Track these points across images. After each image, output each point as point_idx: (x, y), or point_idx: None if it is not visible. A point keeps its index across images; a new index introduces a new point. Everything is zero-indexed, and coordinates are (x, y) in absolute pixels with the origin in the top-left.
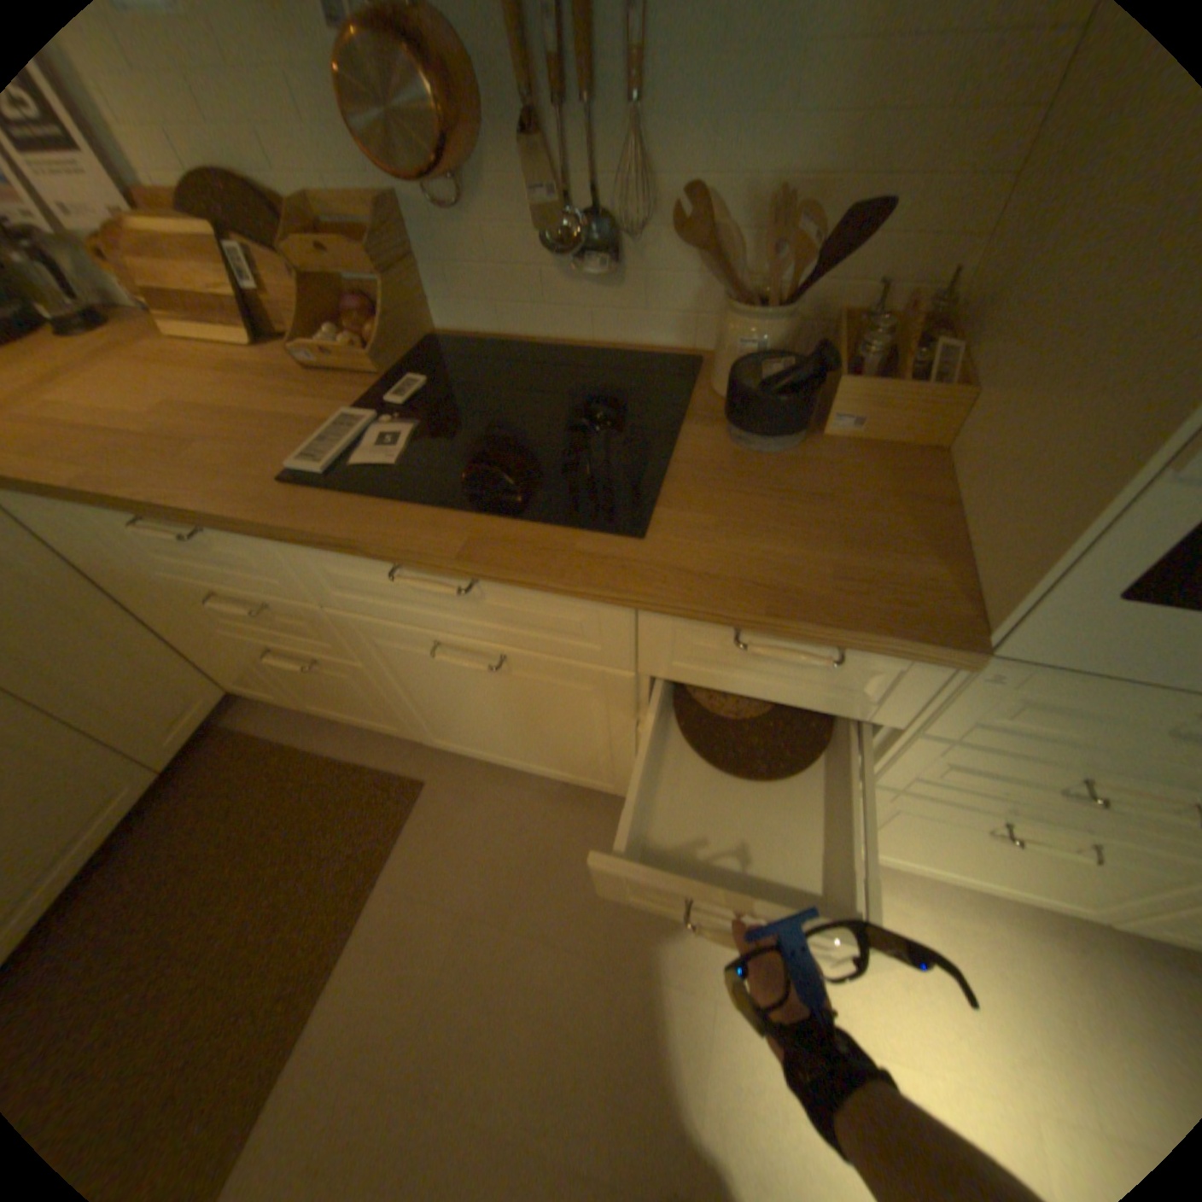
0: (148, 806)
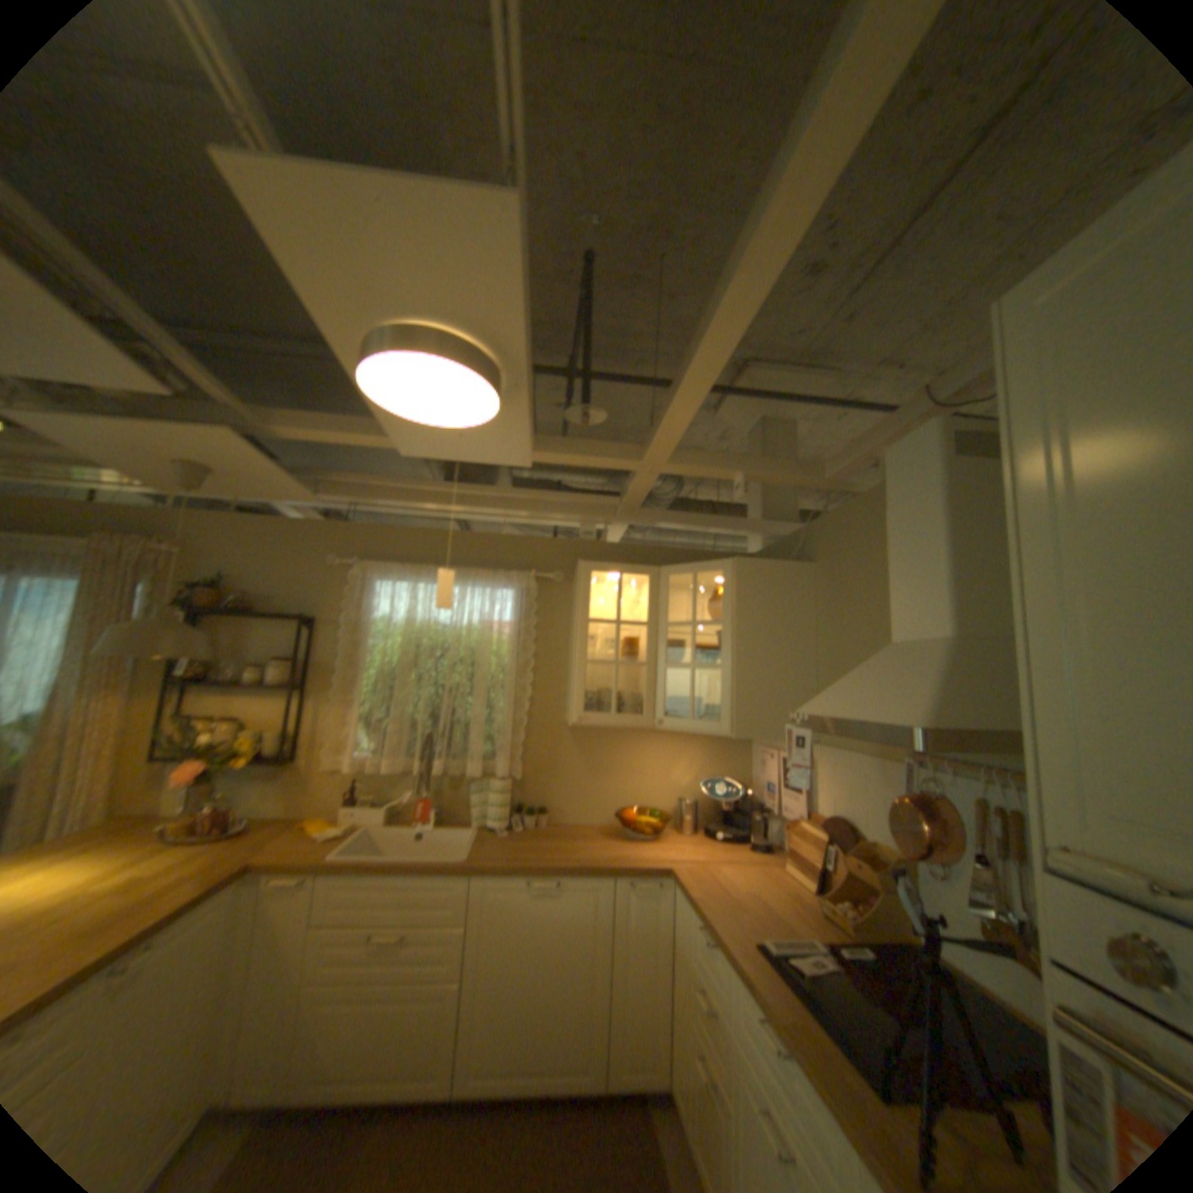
0: (587, 1110)
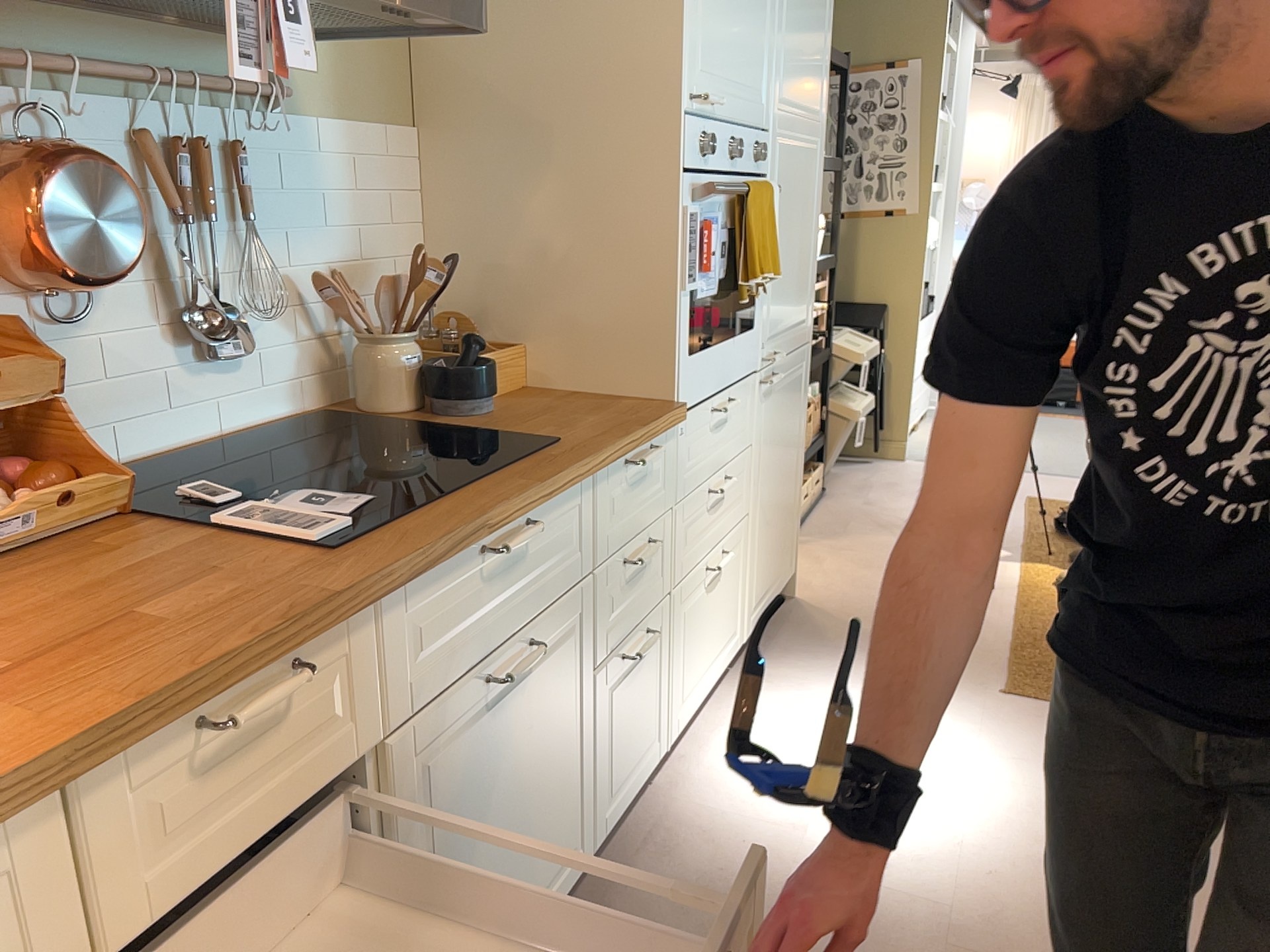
0: None
